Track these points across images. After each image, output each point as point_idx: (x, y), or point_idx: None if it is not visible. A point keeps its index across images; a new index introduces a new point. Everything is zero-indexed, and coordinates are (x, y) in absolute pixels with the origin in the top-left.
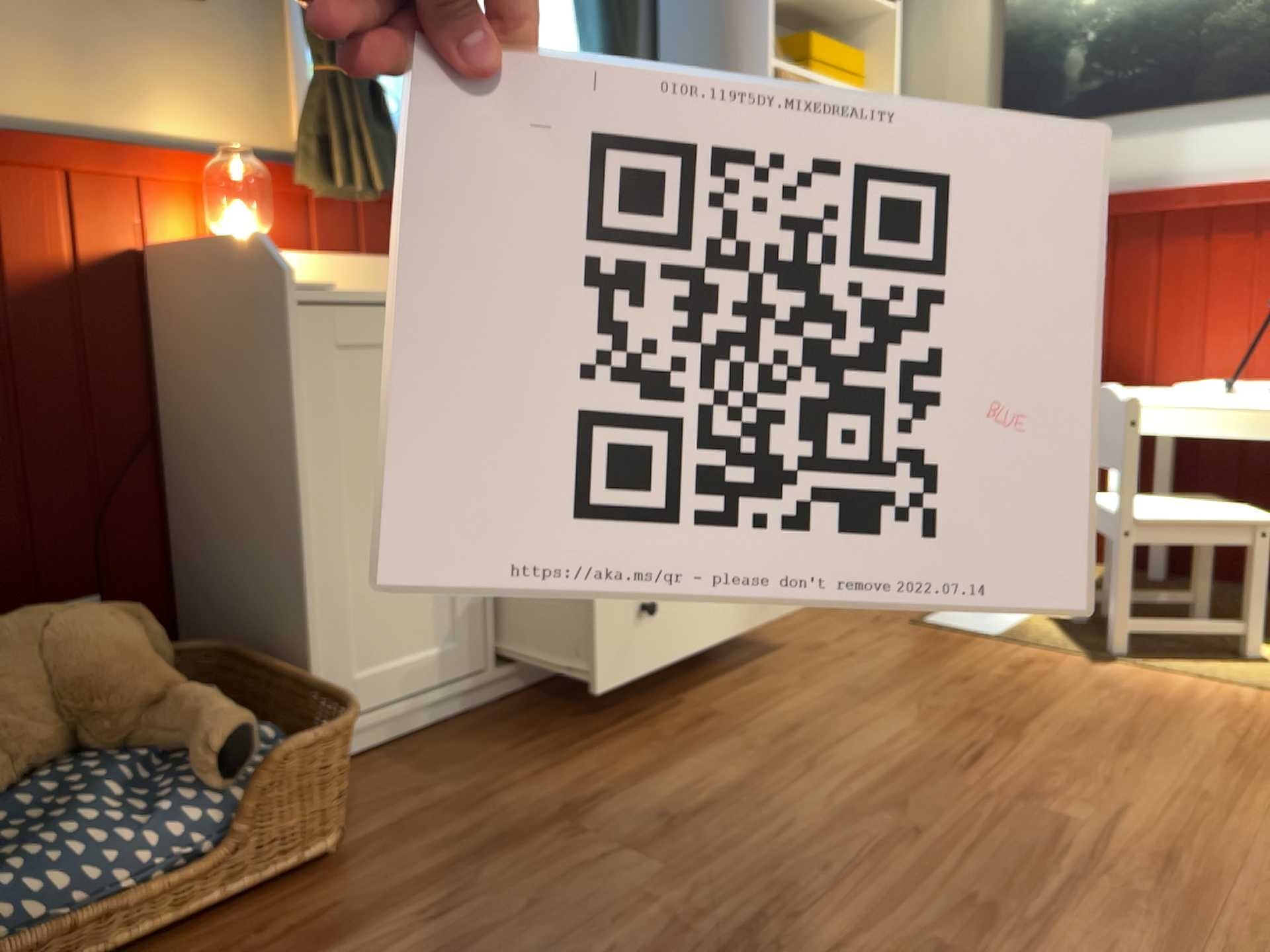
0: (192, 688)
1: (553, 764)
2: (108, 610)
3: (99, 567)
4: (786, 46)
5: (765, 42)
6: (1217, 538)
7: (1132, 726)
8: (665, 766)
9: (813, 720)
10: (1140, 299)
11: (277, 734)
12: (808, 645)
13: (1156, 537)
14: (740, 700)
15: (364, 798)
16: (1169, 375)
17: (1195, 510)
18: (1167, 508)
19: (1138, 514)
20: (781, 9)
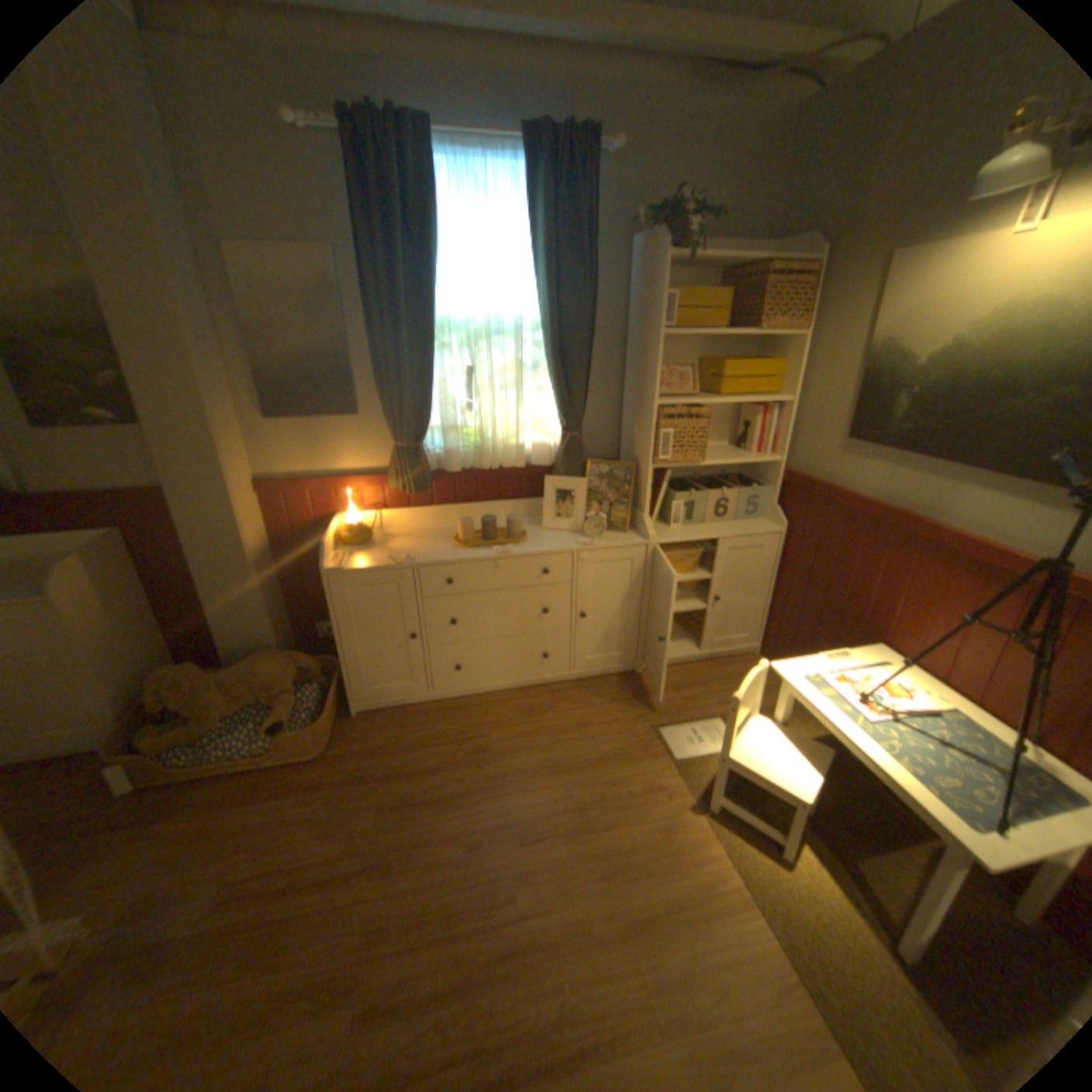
0: (287, 696)
1: (411, 748)
2: (282, 658)
3: (319, 621)
4: (714, 364)
5: (653, 391)
6: (775, 793)
7: (634, 866)
8: (438, 772)
9: (516, 775)
10: (899, 587)
11: (310, 716)
12: (583, 722)
13: (740, 772)
14: (509, 746)
15: (352, 735)
16: (903, 645)
17: (780, 767)
18: (770, 755)
19: (738, 753)
20: (724, 333)
